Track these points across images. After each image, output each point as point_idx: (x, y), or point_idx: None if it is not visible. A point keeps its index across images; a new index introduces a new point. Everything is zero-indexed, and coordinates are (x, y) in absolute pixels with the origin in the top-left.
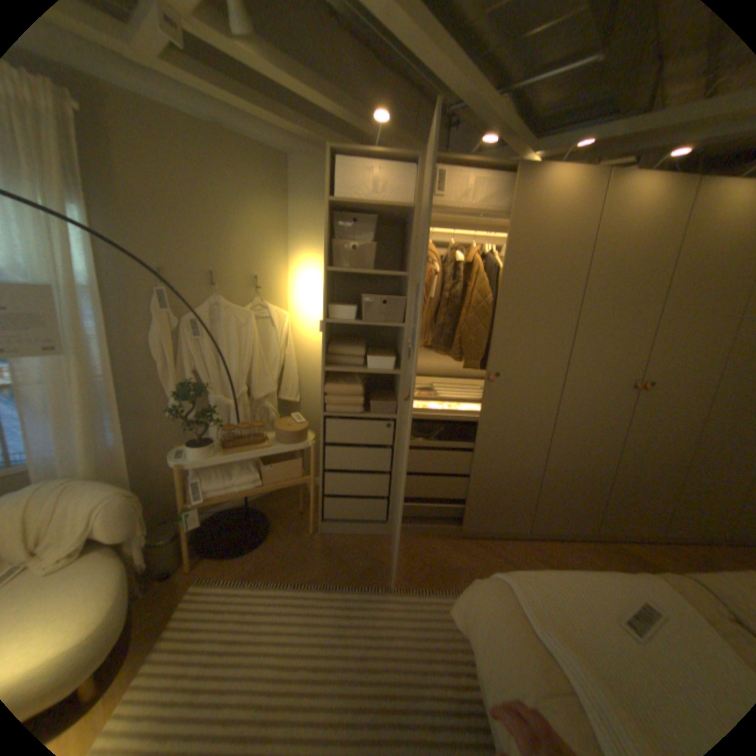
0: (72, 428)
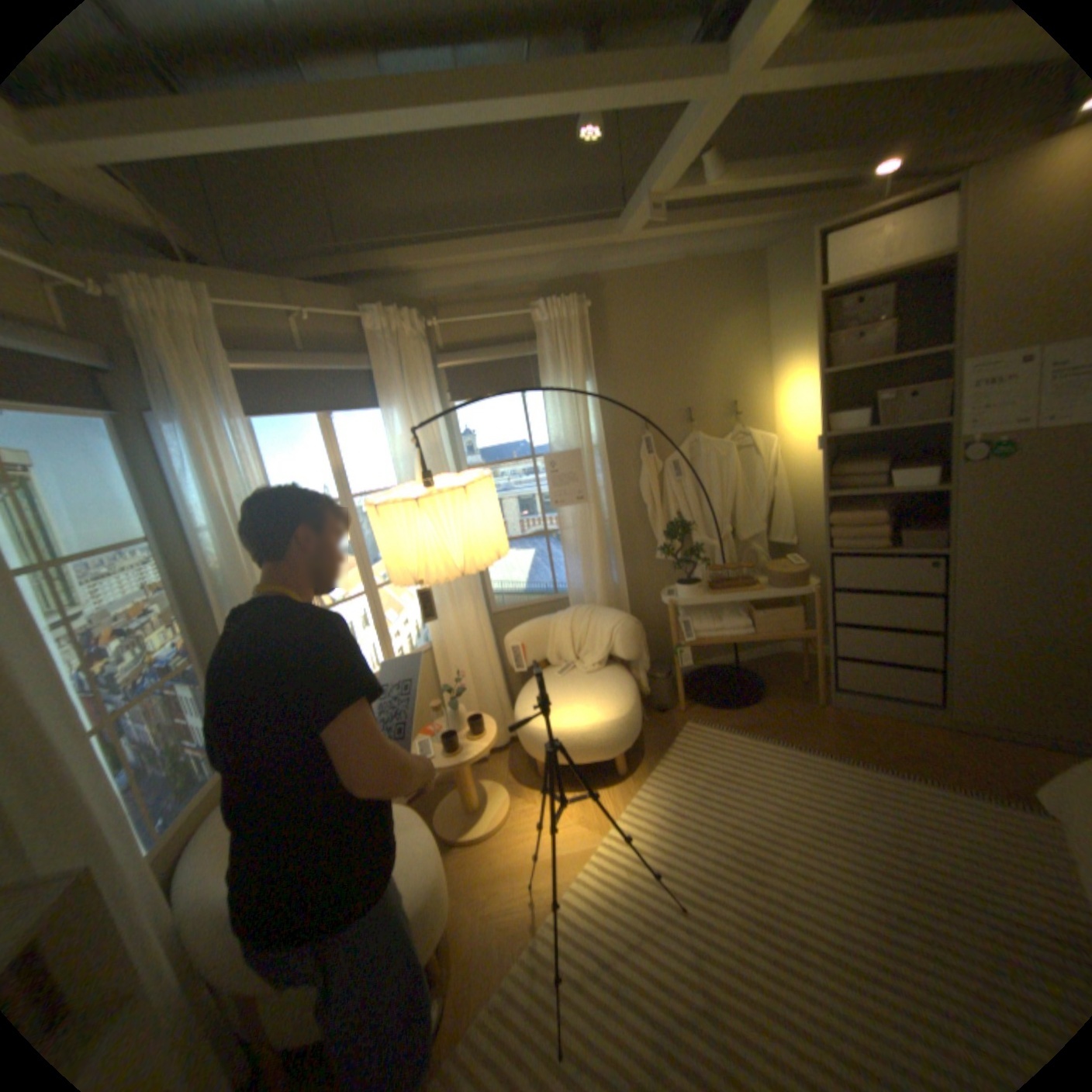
0: (590, 563)
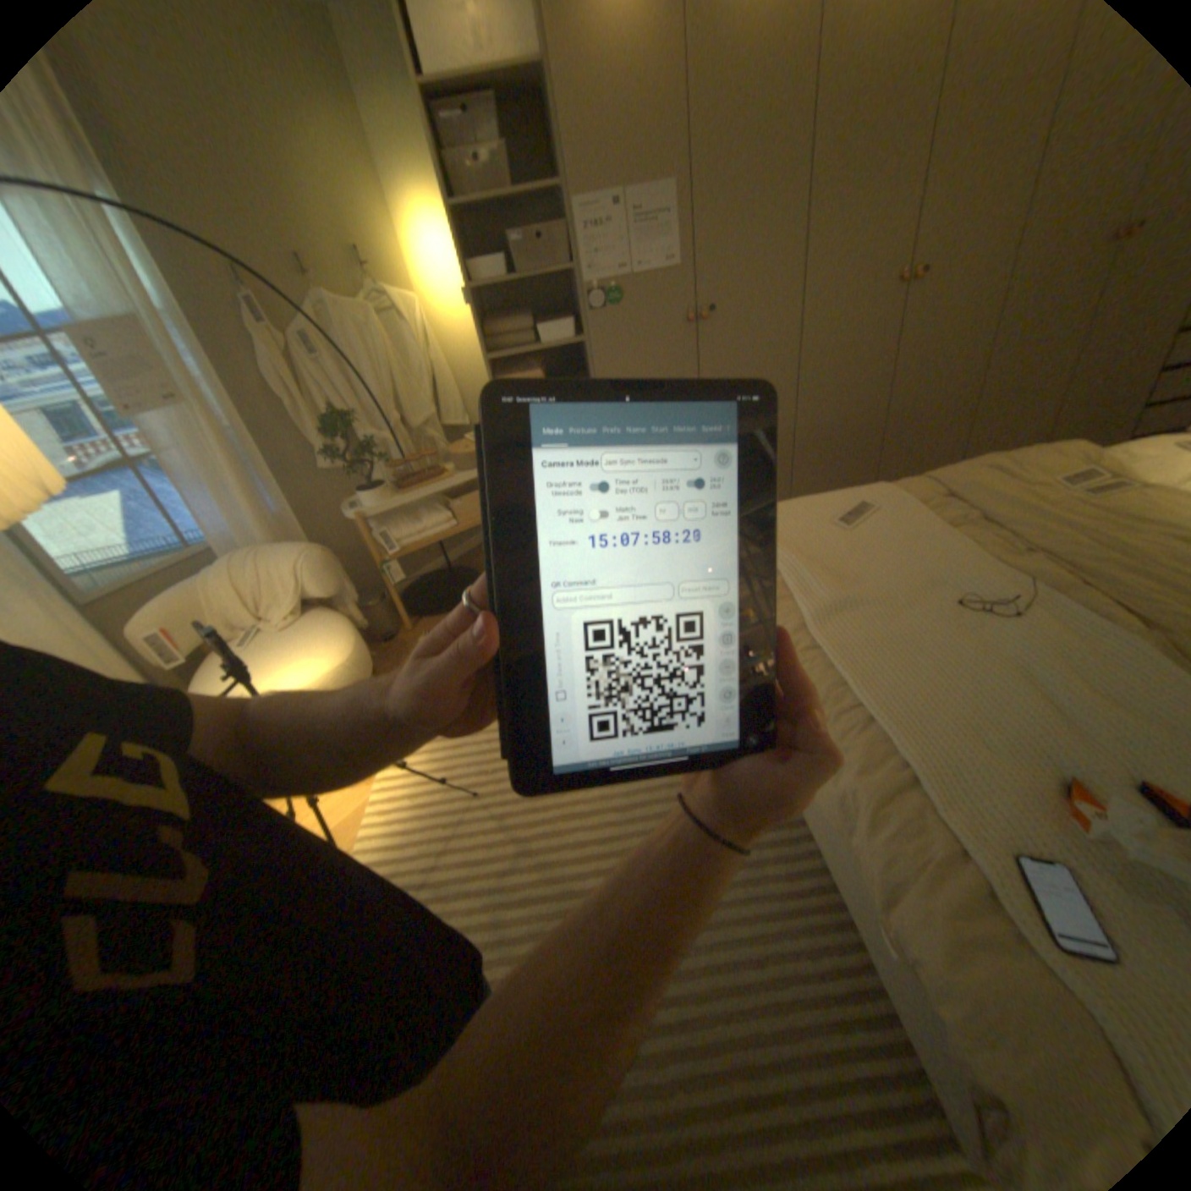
0: (227, 493)
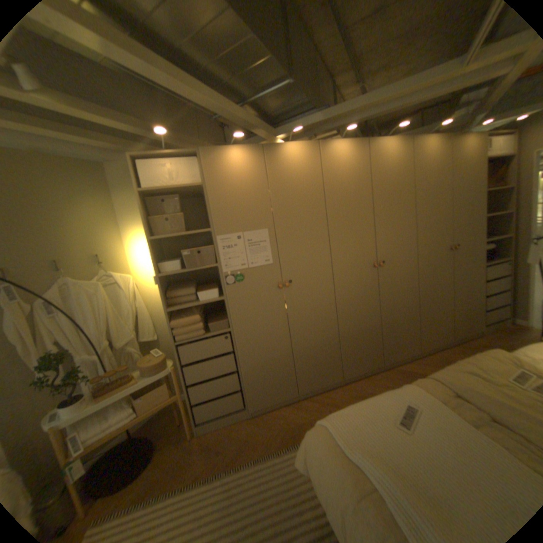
0: None
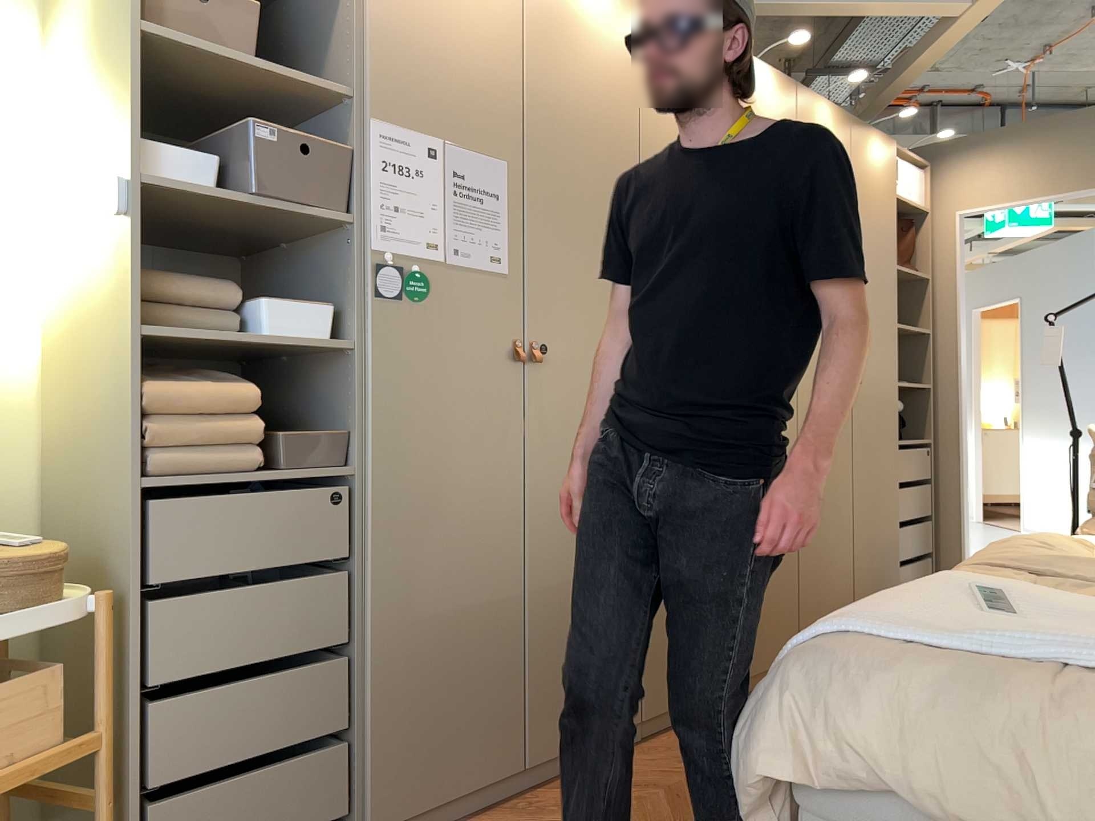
0: None
